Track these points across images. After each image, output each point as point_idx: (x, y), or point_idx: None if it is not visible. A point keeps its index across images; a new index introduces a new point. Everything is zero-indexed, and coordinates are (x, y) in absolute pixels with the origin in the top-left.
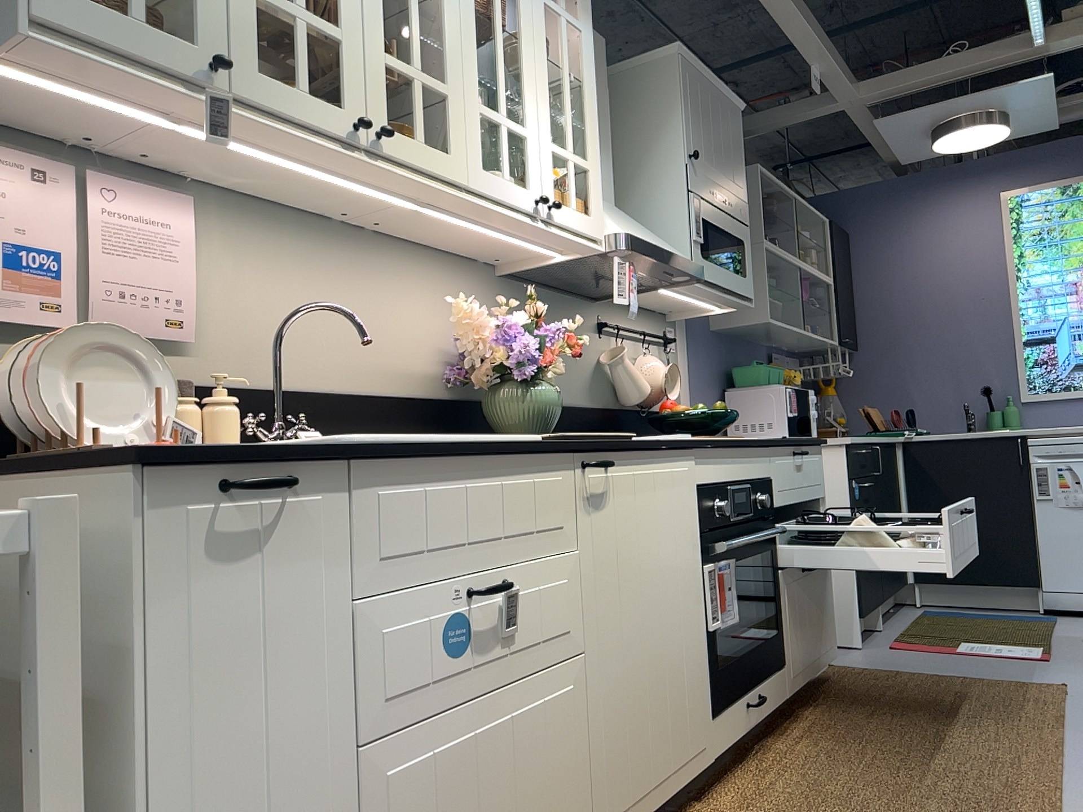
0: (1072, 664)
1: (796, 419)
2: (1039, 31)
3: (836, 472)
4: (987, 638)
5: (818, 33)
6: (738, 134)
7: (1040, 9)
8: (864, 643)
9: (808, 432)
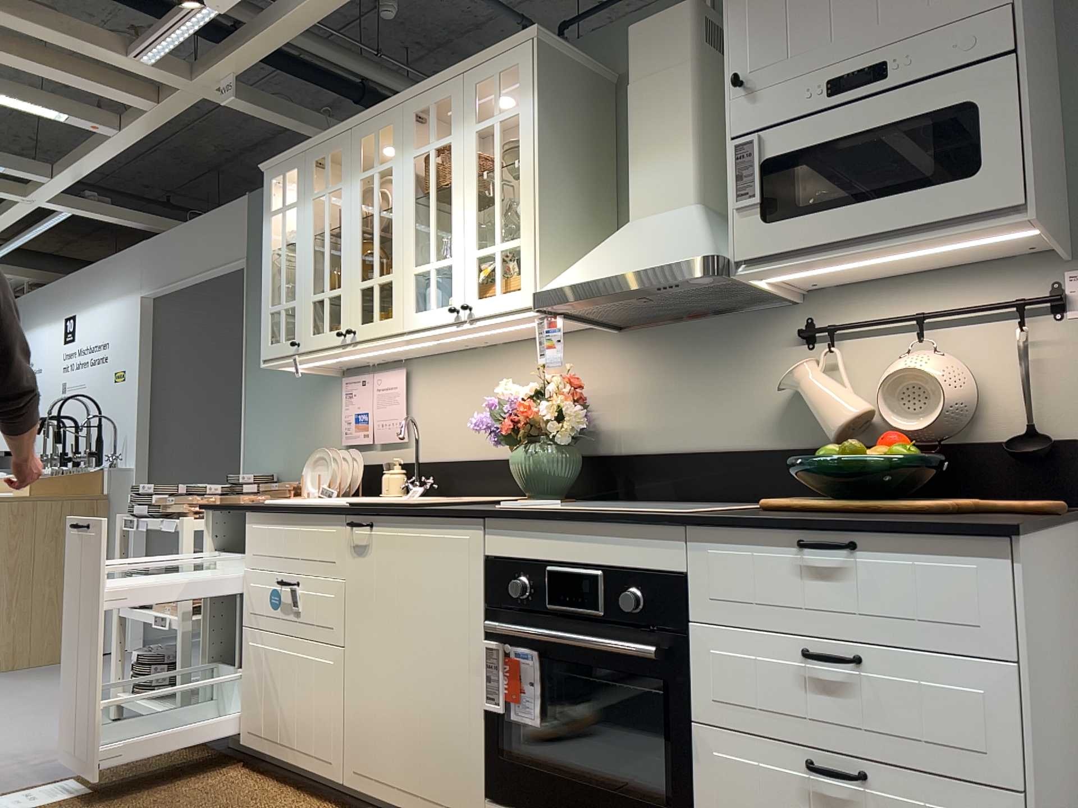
0: None
1: None
2: None
3: None
4: None
5: None
6: None
7: None
8: None
9: None
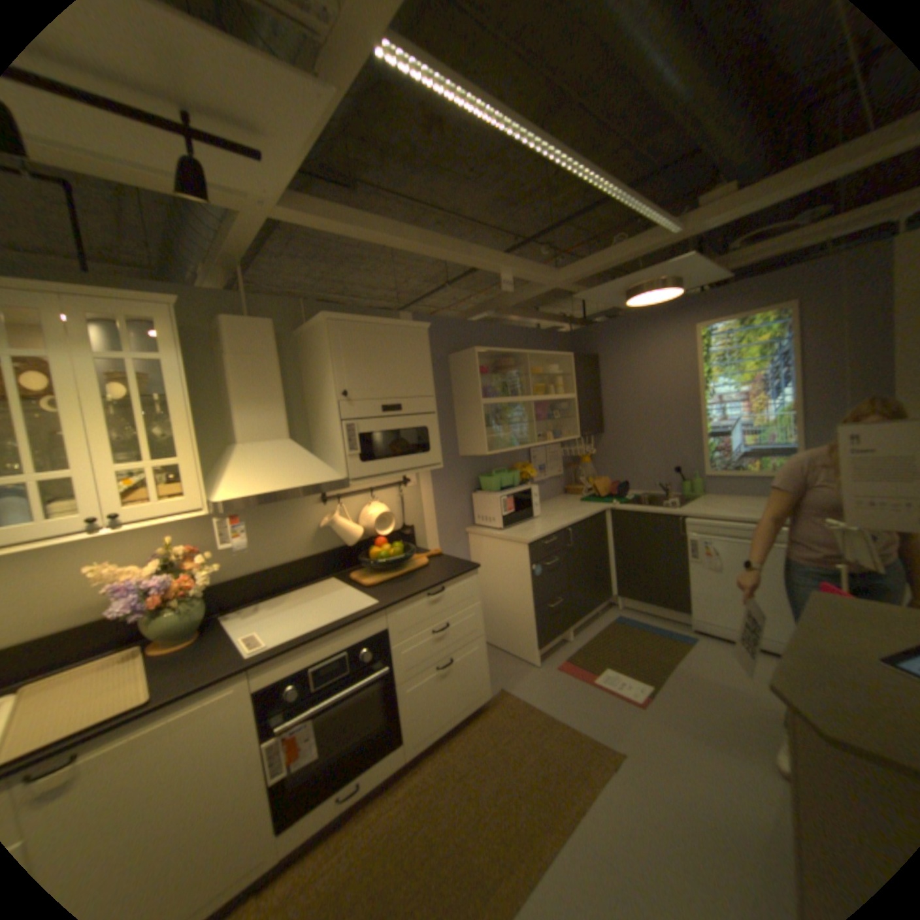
0: (657, 721)
1: (510, 515)
2: (673, 221)
3: (523, 558)
4: (627, 669)
5: (488, 255)
6: (418, 349)
7: (656, 211)
8: (547, 661)
9: (529, 515)
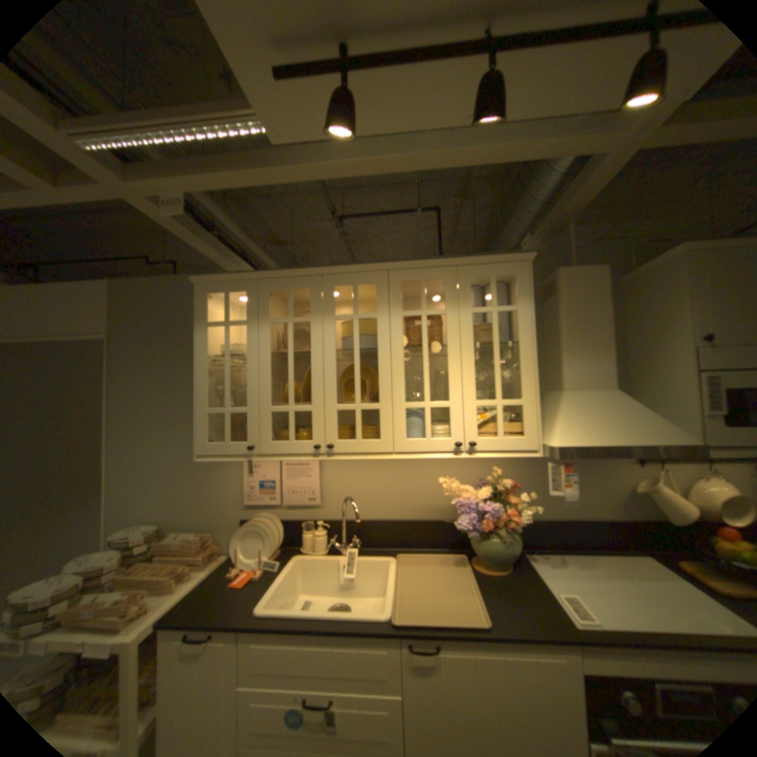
0: None
1: None
2: None
3: None
4: None
5: None
6: None
7: None
8: None
9: None
